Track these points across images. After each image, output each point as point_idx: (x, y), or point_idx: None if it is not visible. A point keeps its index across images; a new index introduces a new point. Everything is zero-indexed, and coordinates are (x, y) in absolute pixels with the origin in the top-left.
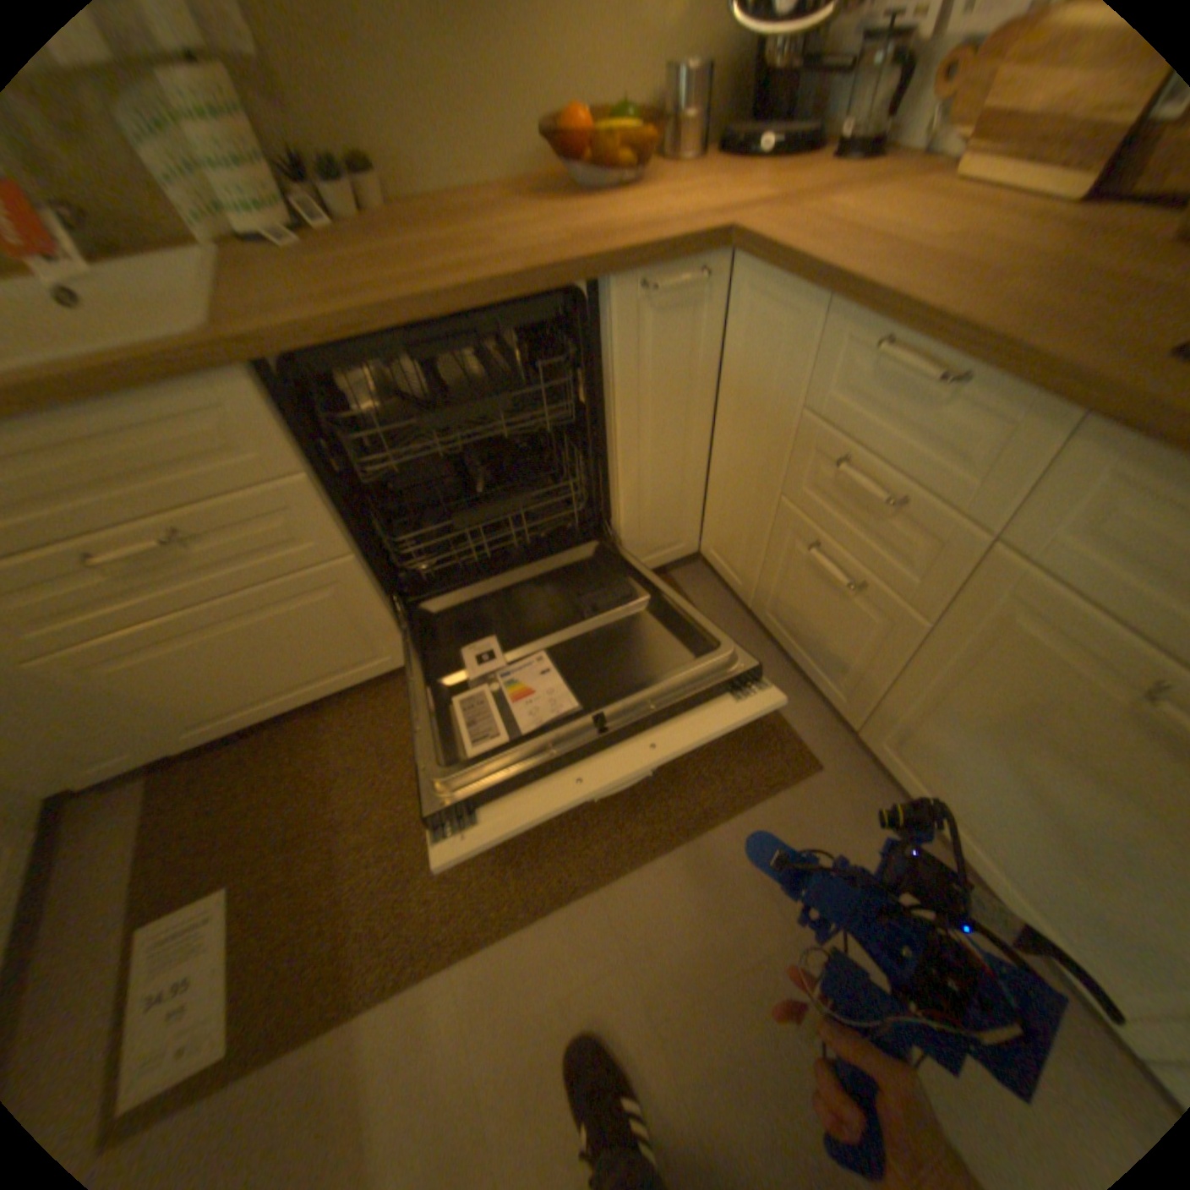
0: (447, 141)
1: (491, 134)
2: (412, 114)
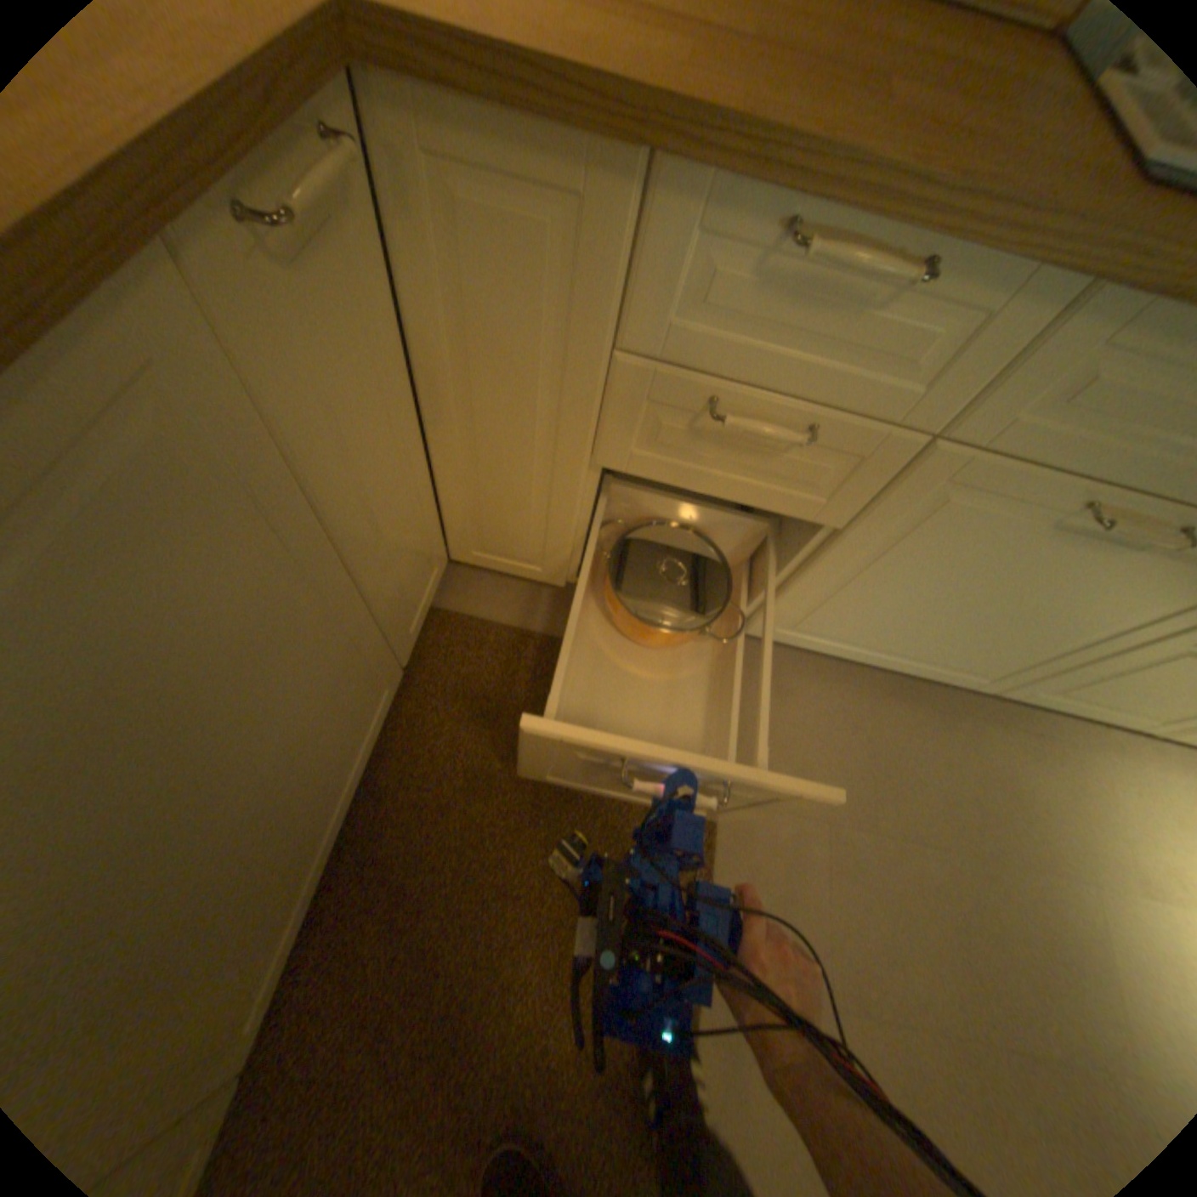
0: None
1: None
2: None
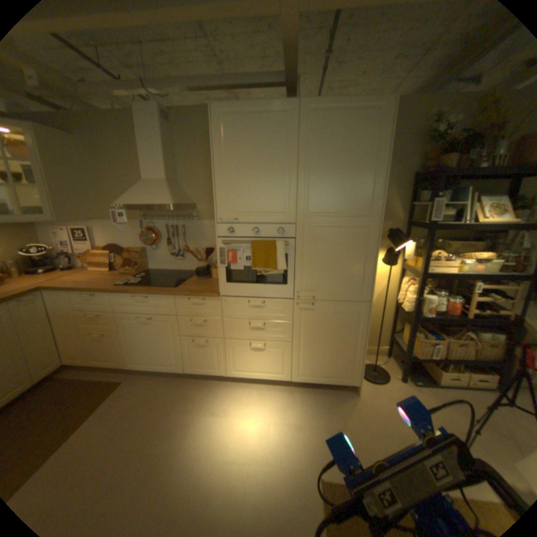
0: None
1: None
2: None
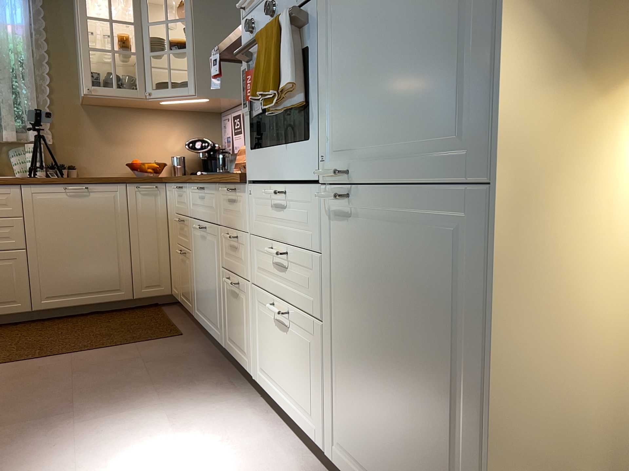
0: (101, 165)
1: (115, 165)
2: (92, 159)
